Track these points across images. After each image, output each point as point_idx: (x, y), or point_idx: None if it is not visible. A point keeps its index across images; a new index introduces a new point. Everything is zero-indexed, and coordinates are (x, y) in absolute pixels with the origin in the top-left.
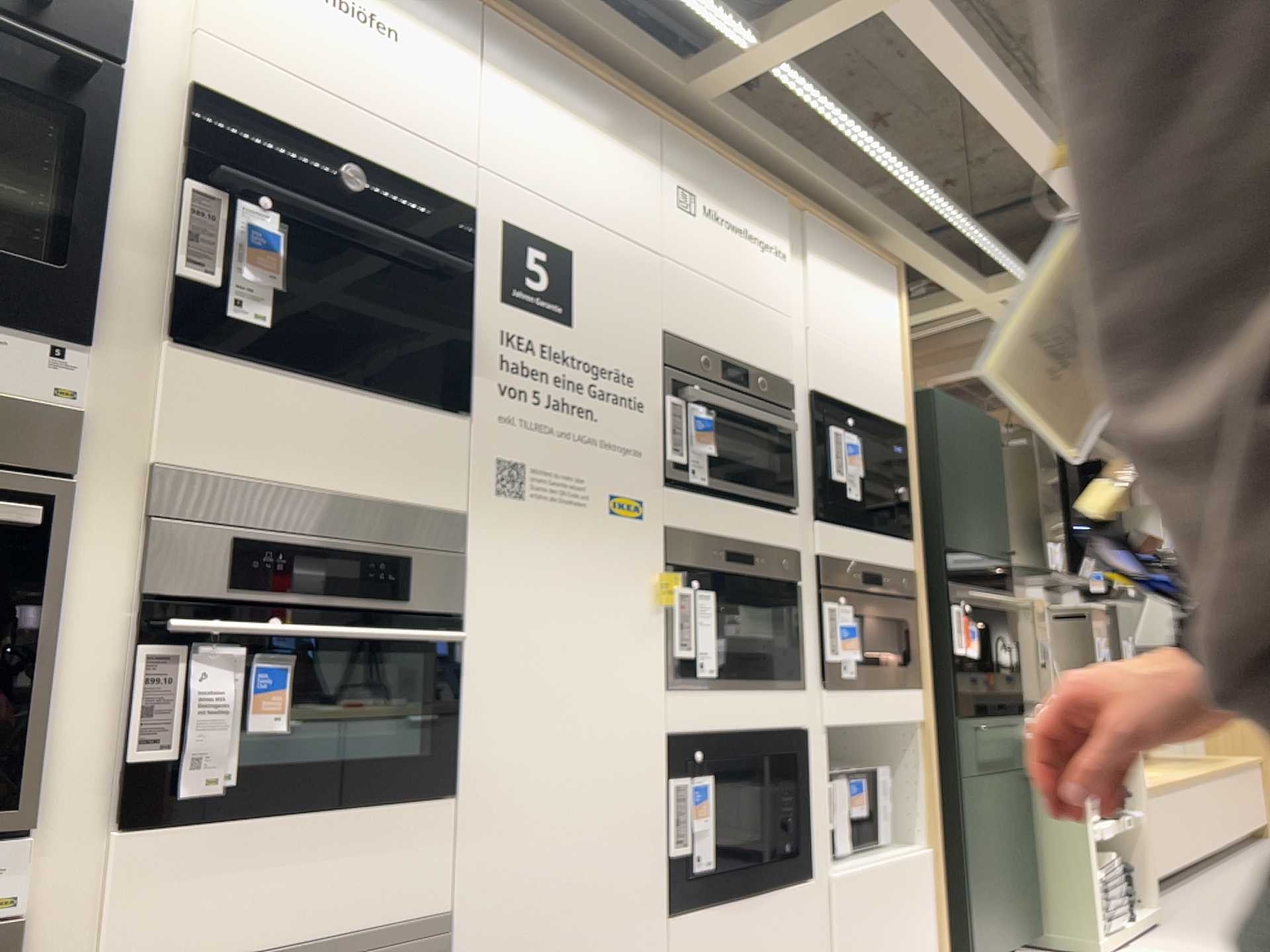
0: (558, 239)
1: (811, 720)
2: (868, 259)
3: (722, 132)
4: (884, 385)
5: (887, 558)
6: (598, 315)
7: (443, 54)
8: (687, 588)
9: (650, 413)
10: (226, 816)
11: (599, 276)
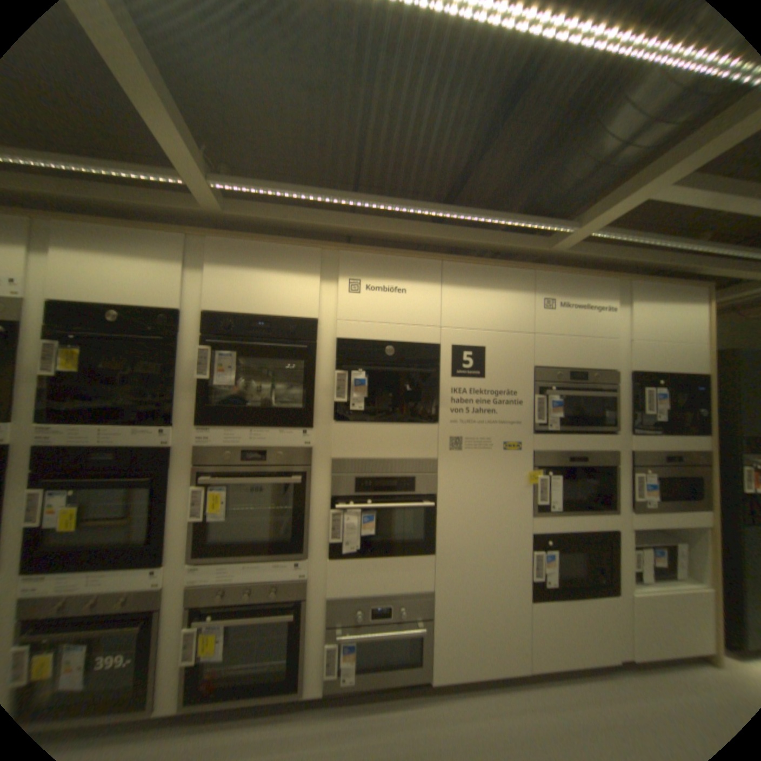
0: (478, 343)
1: (624, 527)
2: (685, 288)
3: (577, 257)
4: (693, 356)
5: (688, 447)
6: (498, 369)
7: (424, 289)
8: (546, 475)
9: (526, 404)
10: (358, 557)
11: (498, 353)
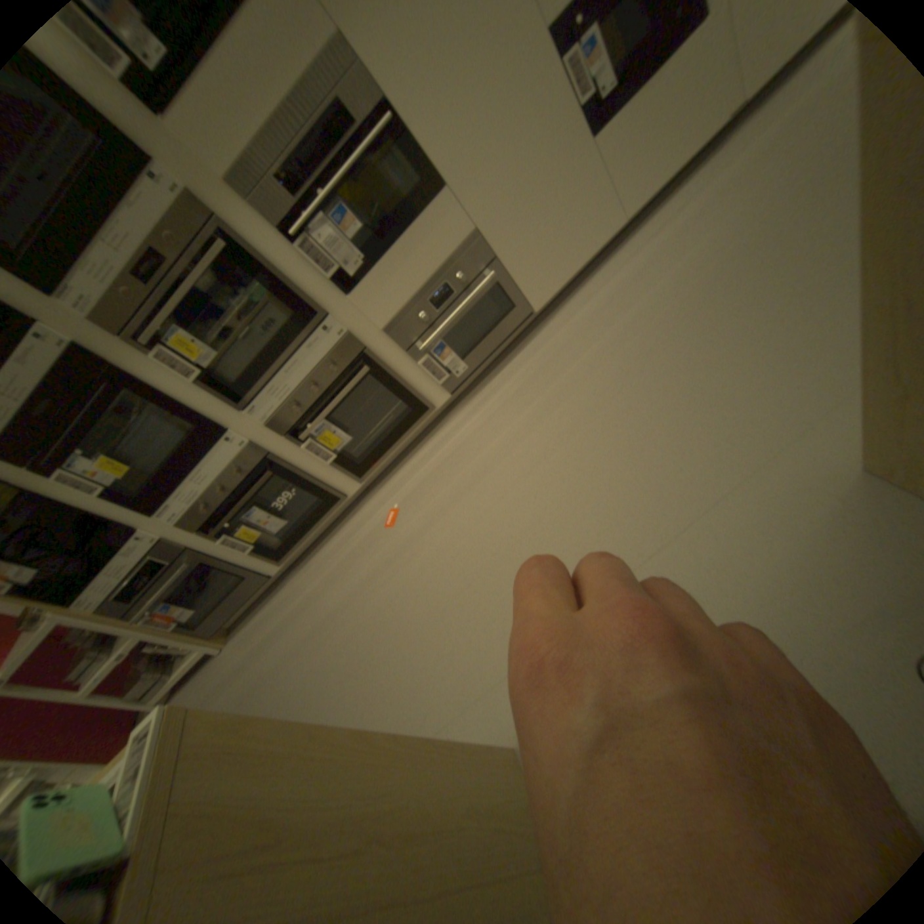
0: None
1: None
2: None
3: None
4: None
5: None
6: None
7: None
8: None
9: None
10: (372, 265)
11: None
